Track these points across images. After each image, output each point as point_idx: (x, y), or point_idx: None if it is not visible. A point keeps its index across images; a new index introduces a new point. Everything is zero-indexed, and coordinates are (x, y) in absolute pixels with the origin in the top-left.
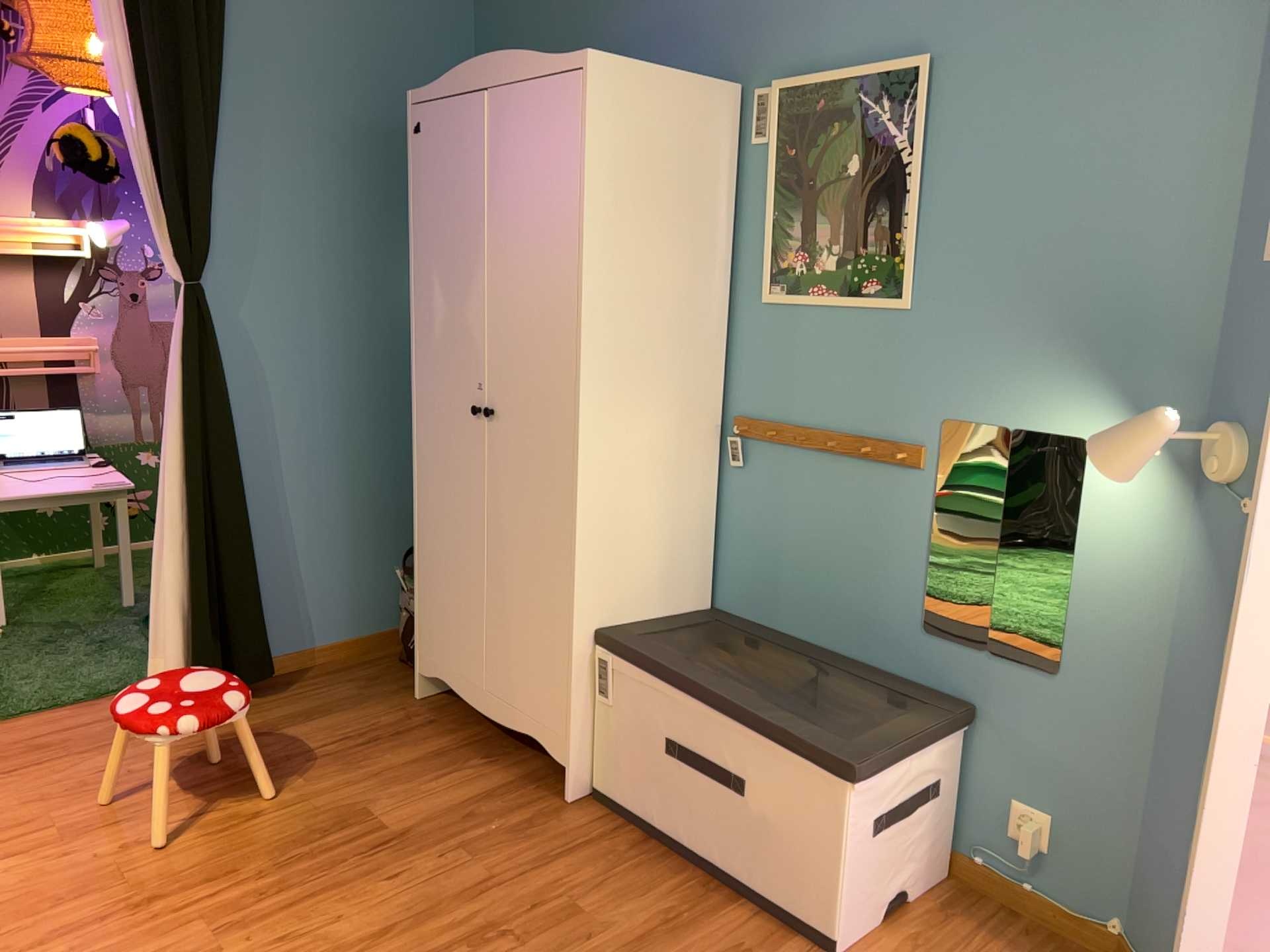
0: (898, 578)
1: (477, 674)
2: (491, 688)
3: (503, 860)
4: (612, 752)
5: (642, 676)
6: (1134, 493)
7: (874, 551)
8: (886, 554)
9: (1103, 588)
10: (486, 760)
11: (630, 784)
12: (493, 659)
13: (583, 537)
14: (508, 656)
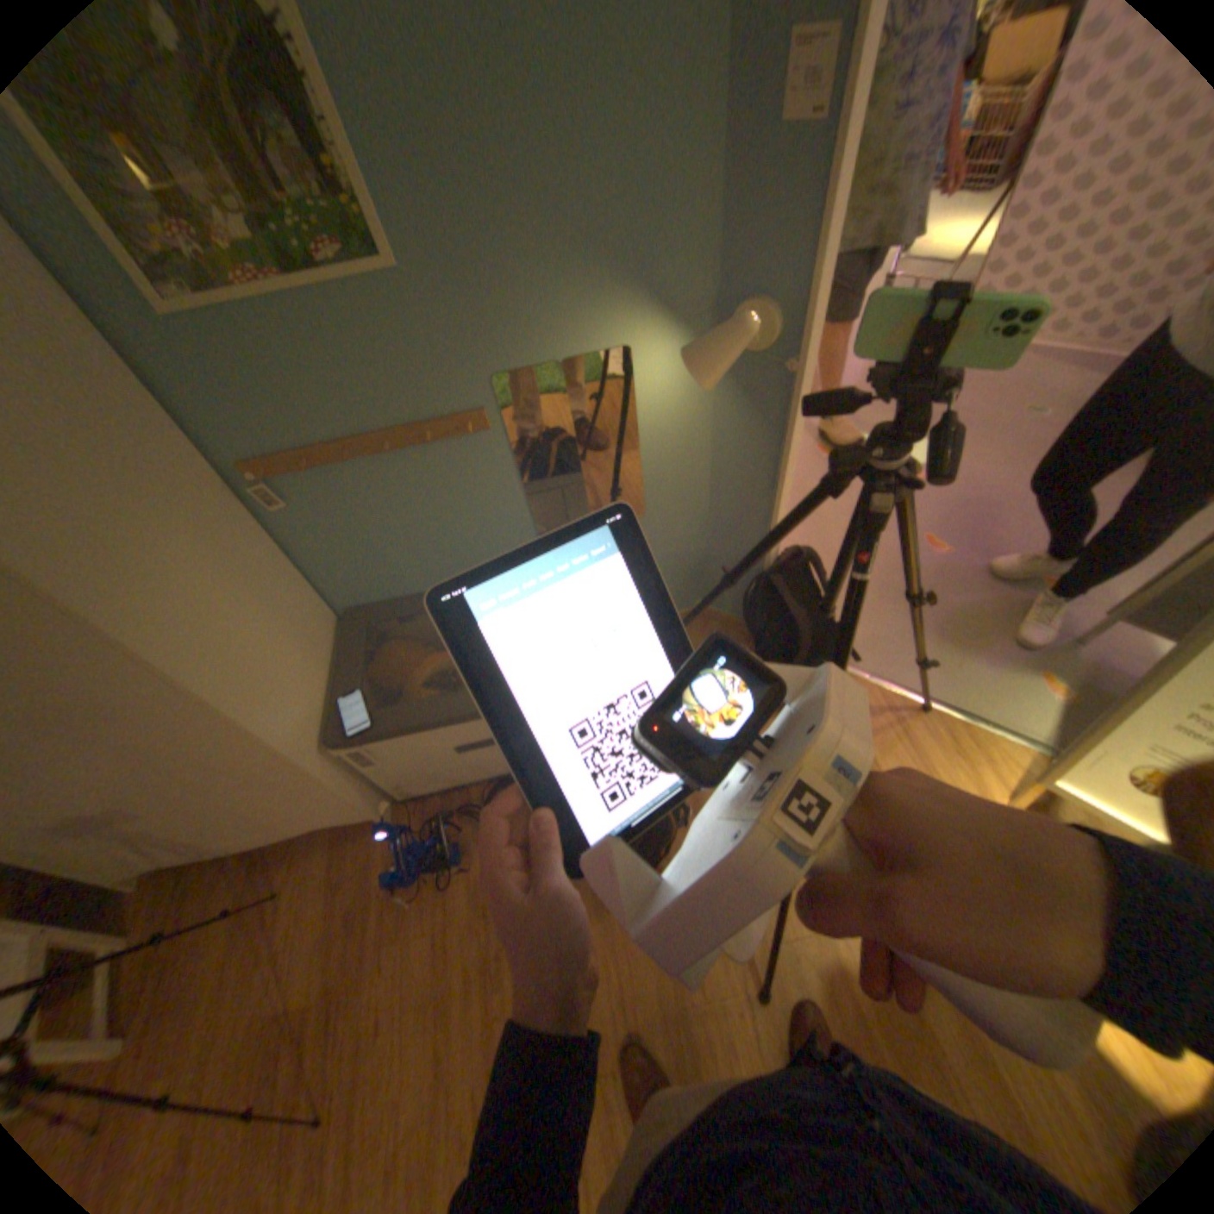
0: (505, 518)
1: (203, 843)
2: (227, 835)
3: (417, 916)
4: (401, 783)
5: (402, 741)
6: (675, 377)
7: (474, 509)
8: (486, 507)
9: (664, 451)
10: (283, 866)
11: (432, 783)
12: (207, 822)
13: (246, 714)
14: (220, 809)
